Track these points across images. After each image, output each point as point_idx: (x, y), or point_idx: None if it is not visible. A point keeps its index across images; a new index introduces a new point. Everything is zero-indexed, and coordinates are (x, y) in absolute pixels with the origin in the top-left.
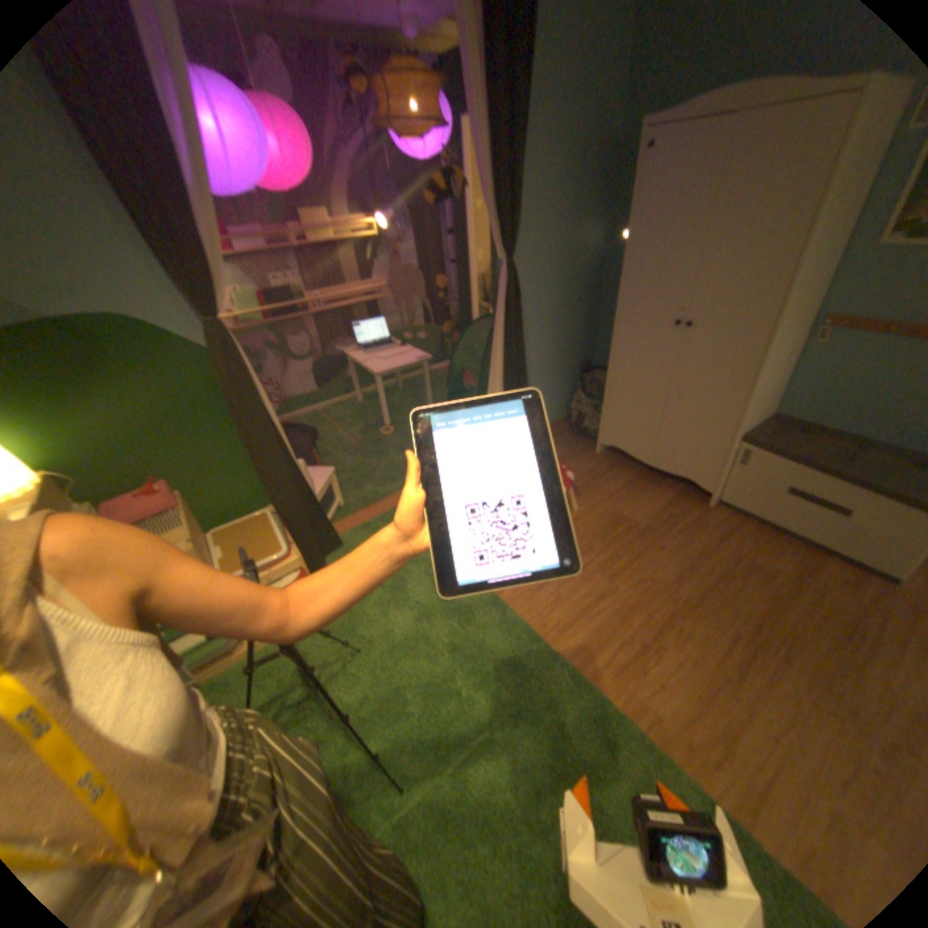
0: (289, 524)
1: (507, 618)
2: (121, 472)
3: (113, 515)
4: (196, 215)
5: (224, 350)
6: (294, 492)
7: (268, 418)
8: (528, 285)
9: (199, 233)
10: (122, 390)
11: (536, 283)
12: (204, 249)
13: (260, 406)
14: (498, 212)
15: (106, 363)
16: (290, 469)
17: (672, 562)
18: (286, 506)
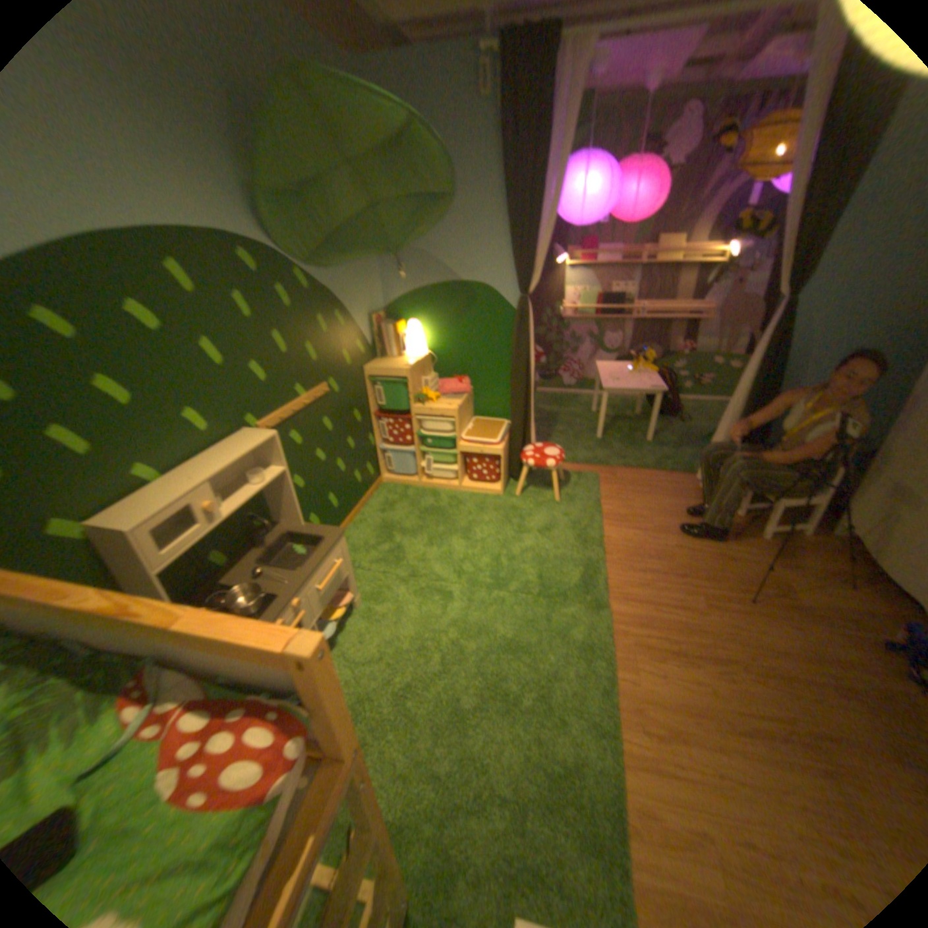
0: (509, 433)
1: (595, 566)
2: (453, 365)
3: (439, 381)
4: (539, 237)
5: (519, 313)
6: (520, 413)
7: (525, 361)
8: (821, 327)
9: (534, 247)
10: (471, 323)
11: (835, 327)
12: (535, 256)
13: (524, 352)
14: (794, 250)
15: (471, 307)
16: (524, 398)
17: (795, 643)
18: (513, 420)
